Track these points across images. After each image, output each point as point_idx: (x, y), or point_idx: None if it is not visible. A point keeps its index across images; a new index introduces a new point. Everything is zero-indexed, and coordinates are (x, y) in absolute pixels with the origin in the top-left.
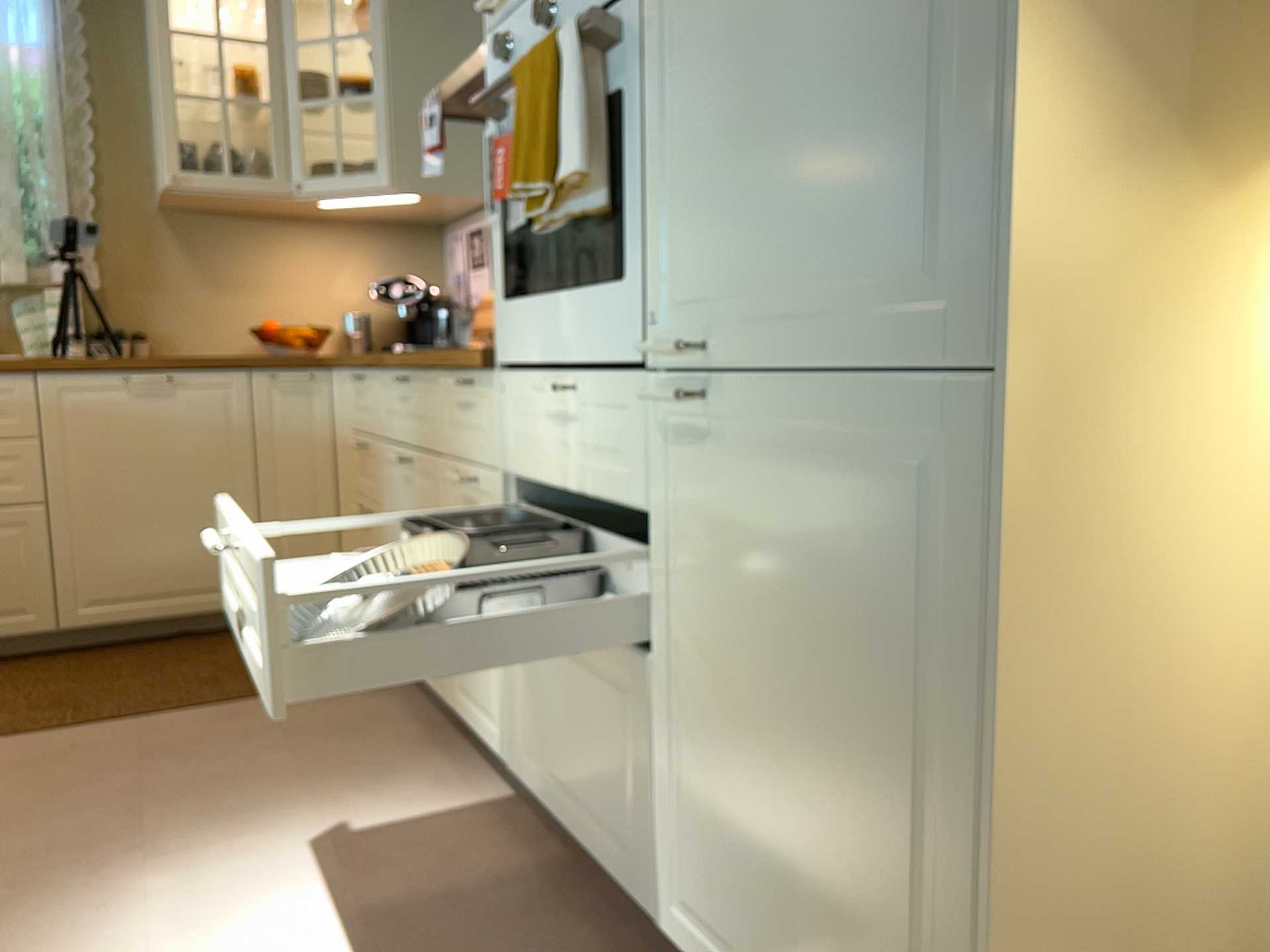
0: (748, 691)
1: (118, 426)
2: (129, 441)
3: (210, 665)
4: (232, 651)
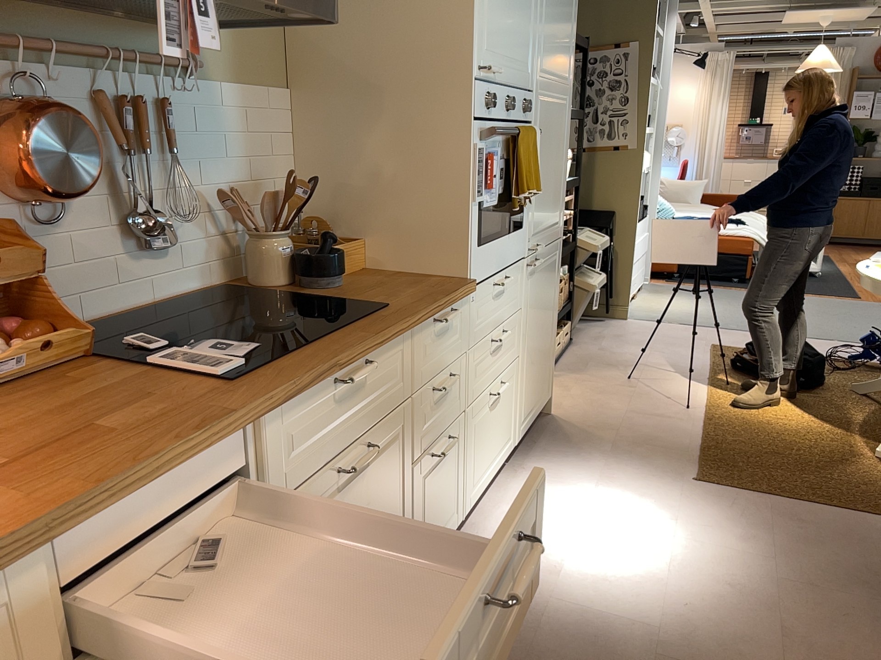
0: (536, 334)
1: None
2: None
3: None
4: None
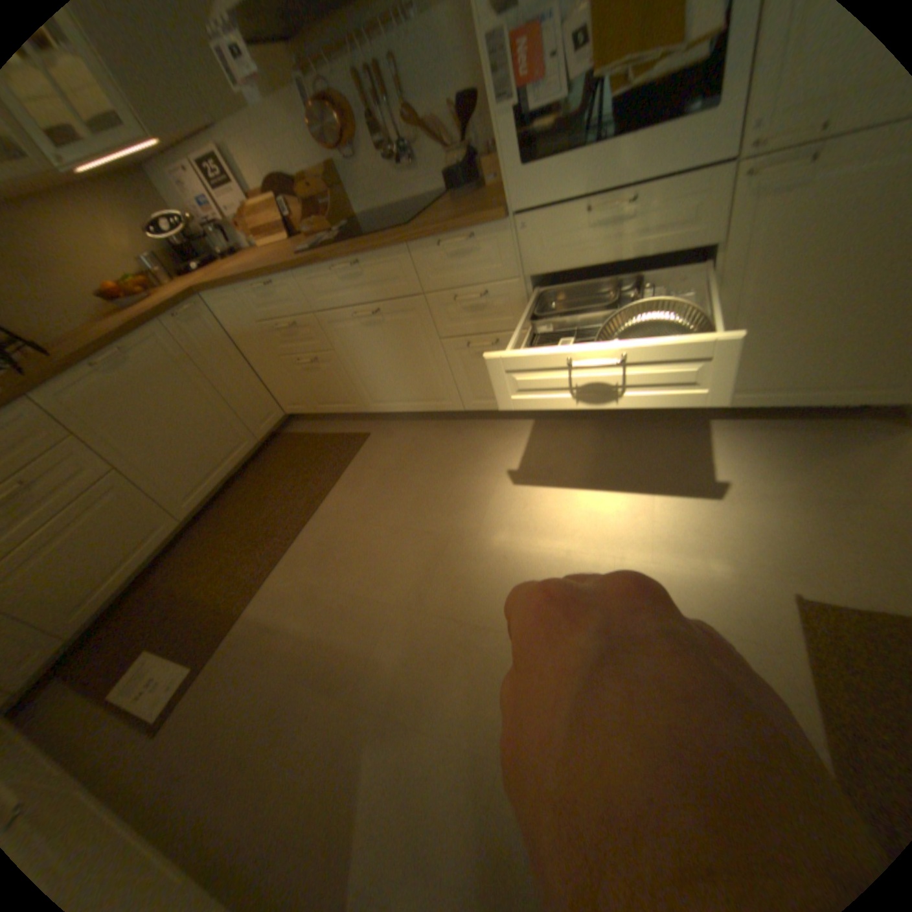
0: (809, 289)
1: (113, 396)
2: (127, 401)
3: (282, 478)
4: (275, 467)
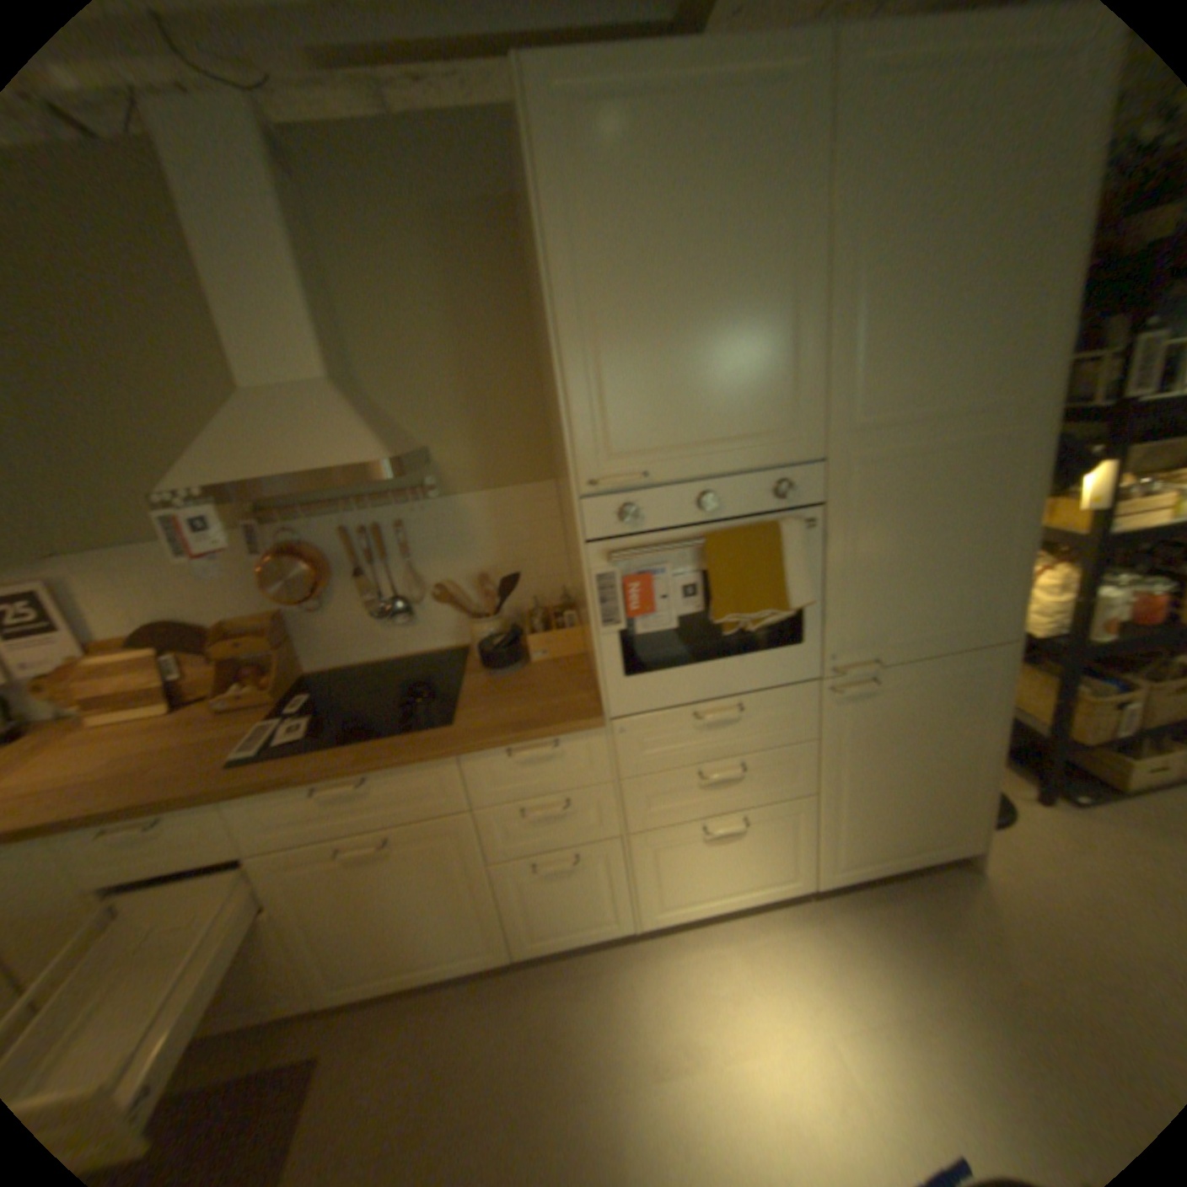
0: (889, 773)
1: None
2: None
3: None
4: None
